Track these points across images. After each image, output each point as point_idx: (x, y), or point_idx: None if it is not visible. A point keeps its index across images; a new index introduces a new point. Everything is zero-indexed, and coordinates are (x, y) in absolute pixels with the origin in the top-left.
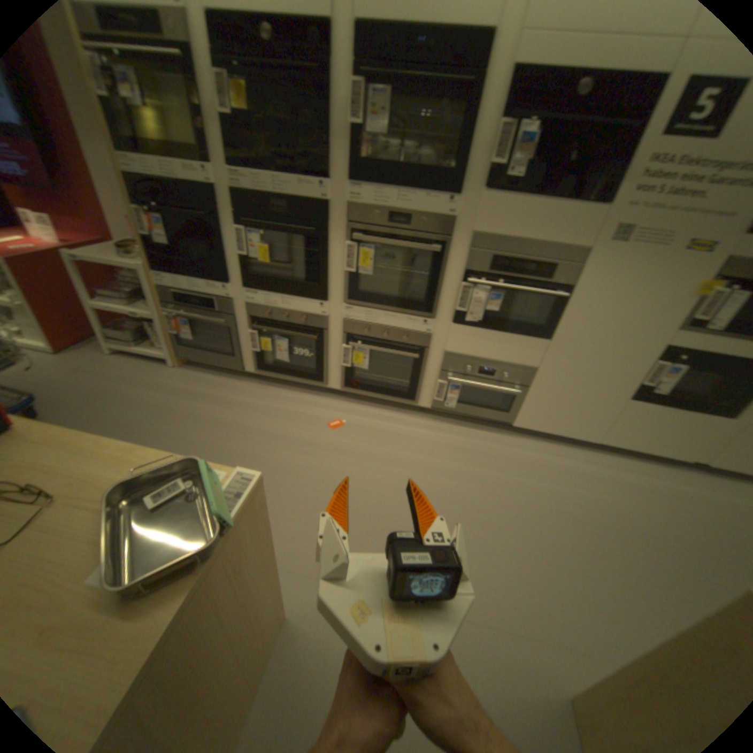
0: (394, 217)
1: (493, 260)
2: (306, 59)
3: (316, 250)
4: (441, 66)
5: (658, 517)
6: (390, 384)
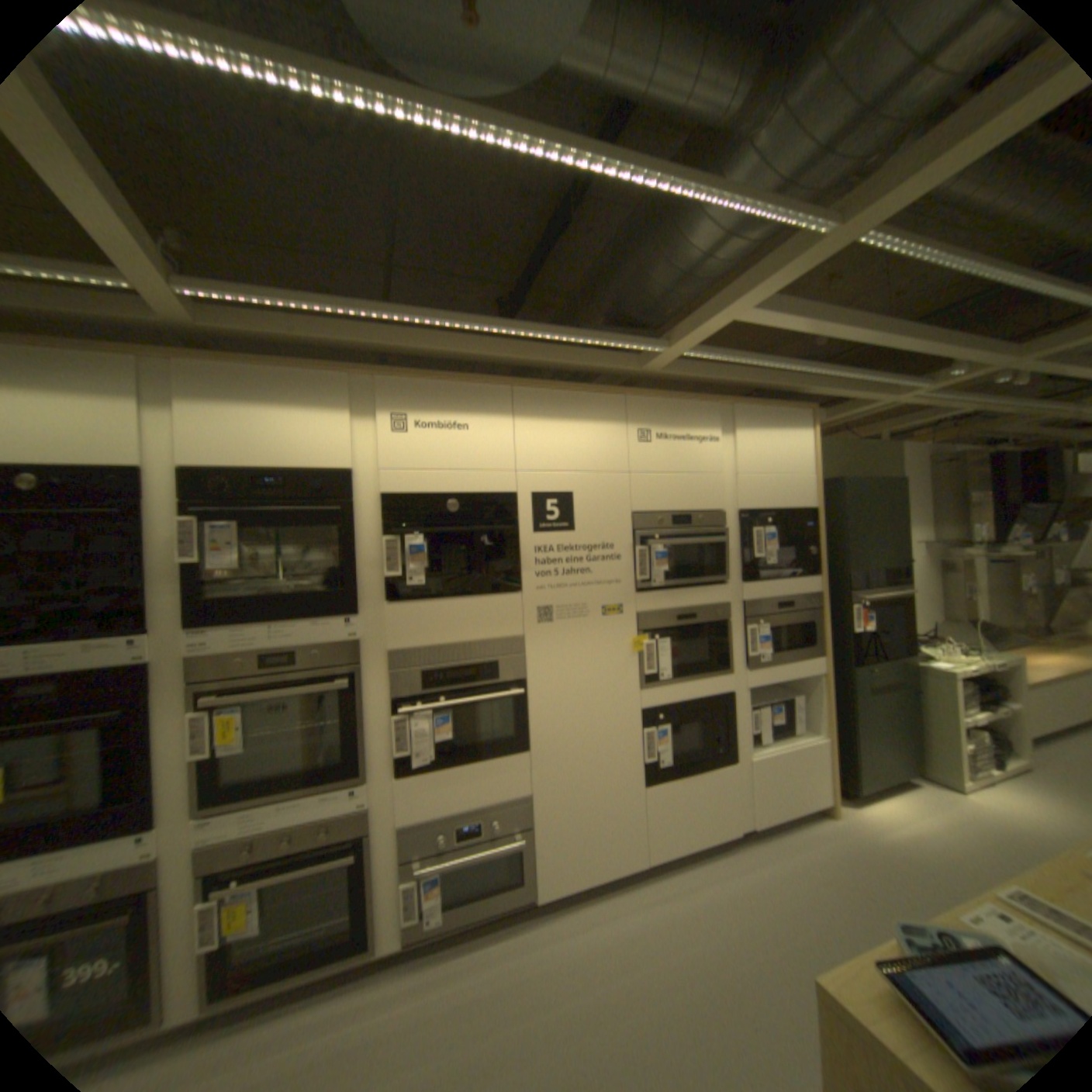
0: (267, 660)
1: (422, 678)
2: (98, 505)
3: (123, 745)
4: (298, 500)
5: (752, 941)
6: (313, 940)
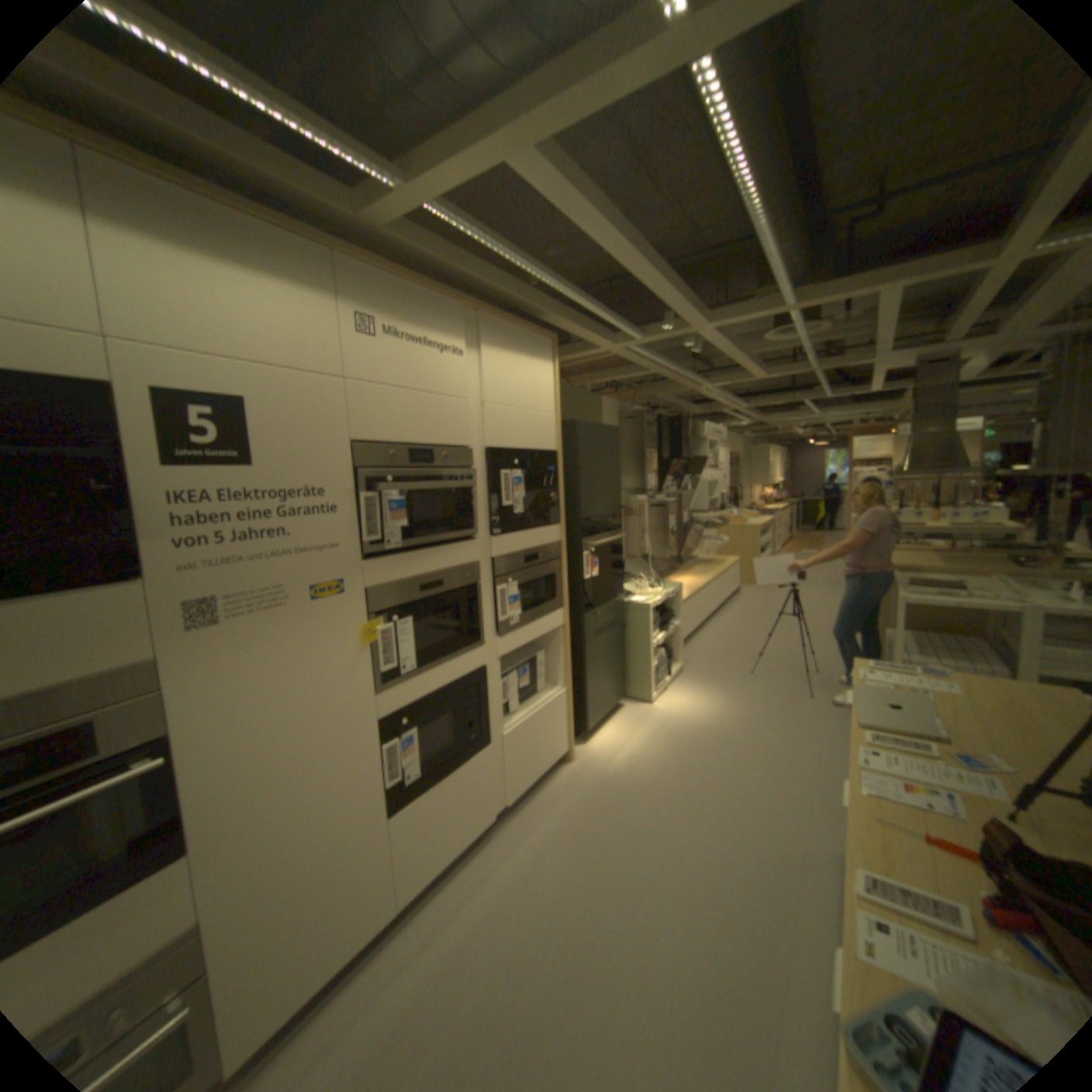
0: None
1: None
2: None
3: None
4: None
5: (525, 949)
6: None
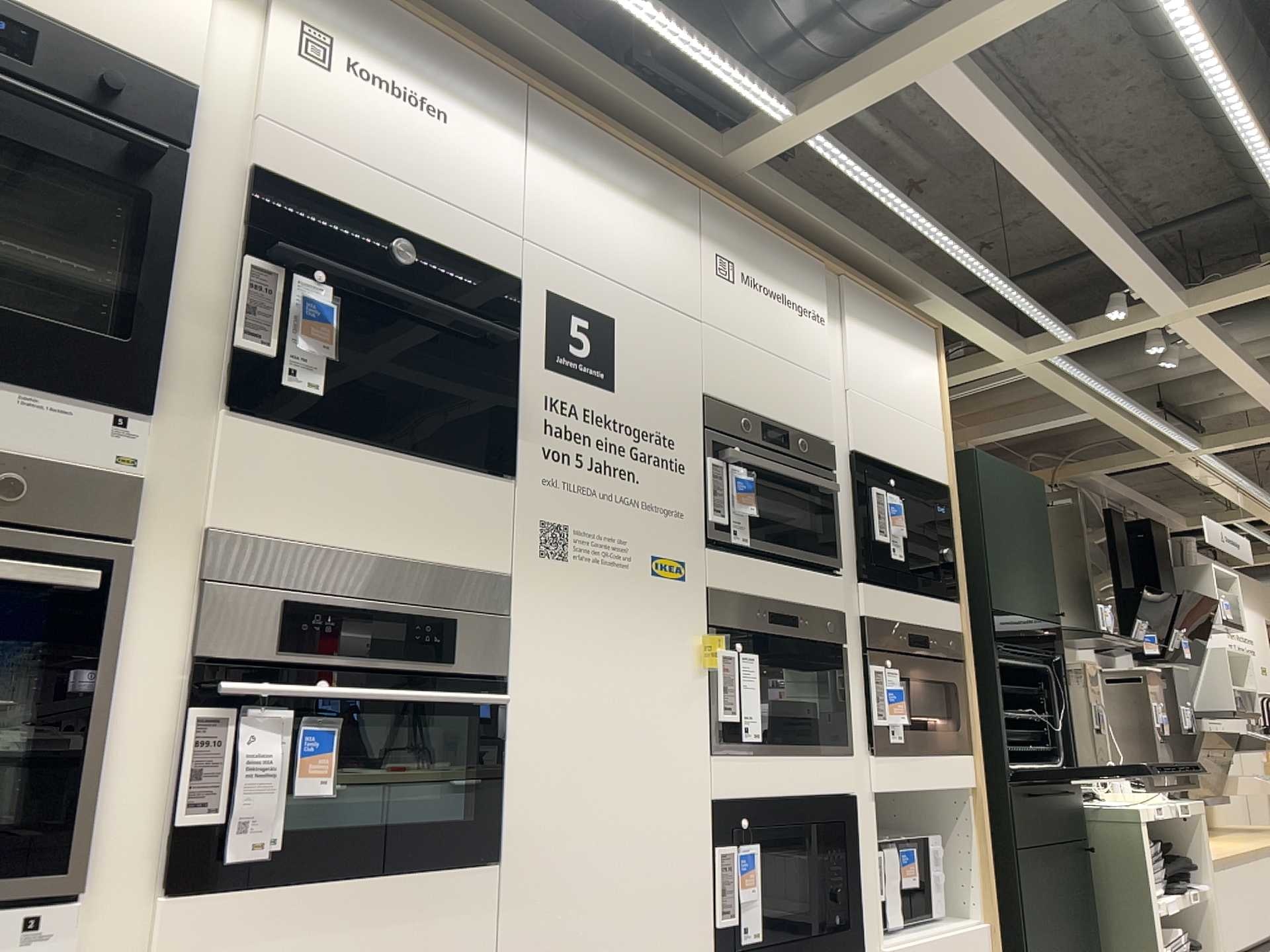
0: None
1: (285, 619)
2: None
3: None
4: (62, 94)
5: None
6: None
